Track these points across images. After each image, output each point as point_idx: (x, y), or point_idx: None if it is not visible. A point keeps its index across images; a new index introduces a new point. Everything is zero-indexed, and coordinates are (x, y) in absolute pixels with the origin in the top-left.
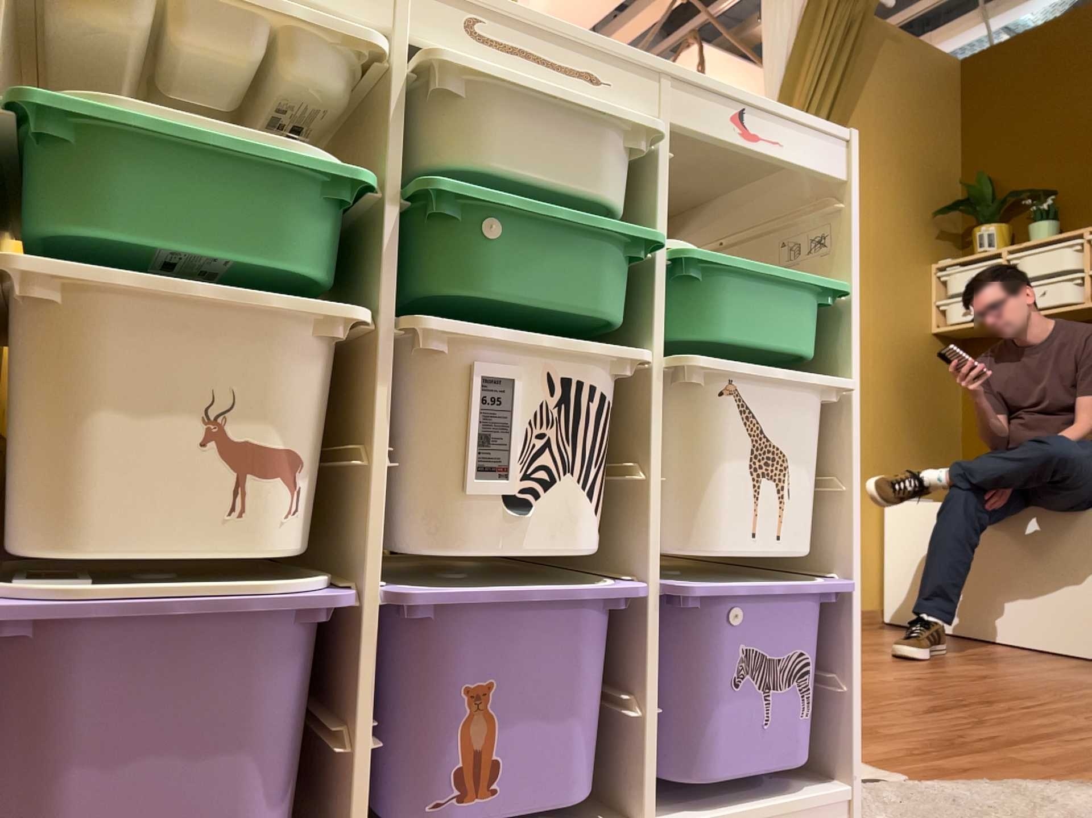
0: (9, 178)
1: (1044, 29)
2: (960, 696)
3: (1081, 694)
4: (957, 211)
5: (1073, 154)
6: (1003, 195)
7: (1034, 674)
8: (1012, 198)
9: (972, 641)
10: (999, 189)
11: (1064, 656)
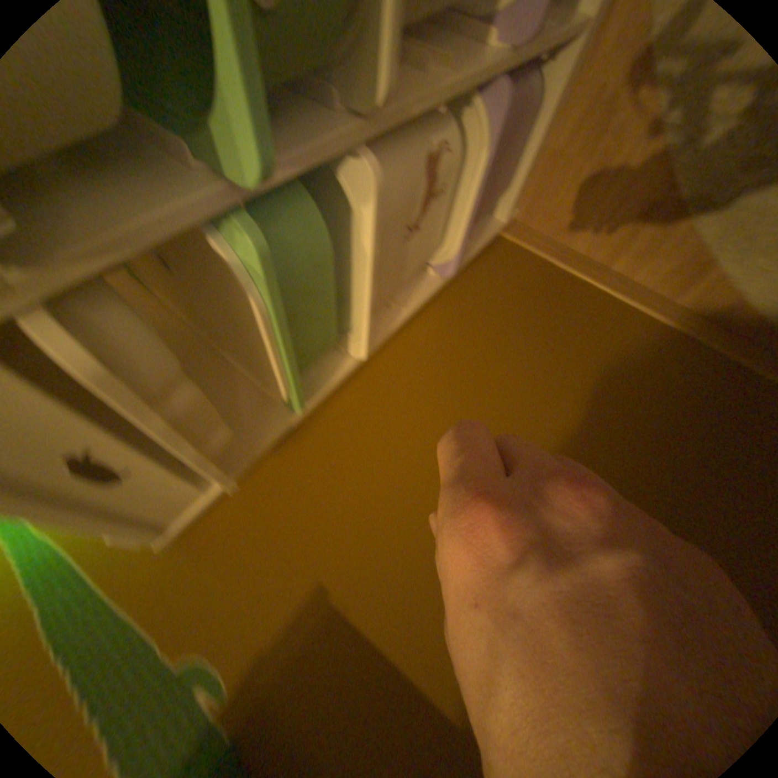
0: (326, 384)
1: None
2: None
3: None
4: None
5: None
6: None
7: None
8: None
9: None
10: None
11: None
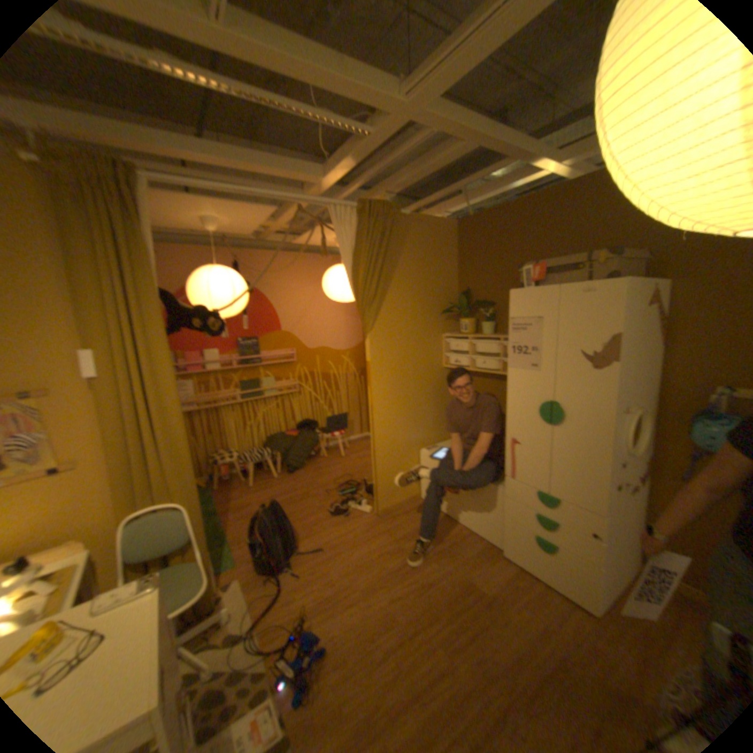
0: None
1: (498, 209)
2: (404, 635)
3: (461, 615)
4: (456, 308)
5: (508, 285)
6: (477, 302)
7: (453, 583)
8: (480, 306)
9: (449, 524)
10: (477, 294)
11: (479, 544)
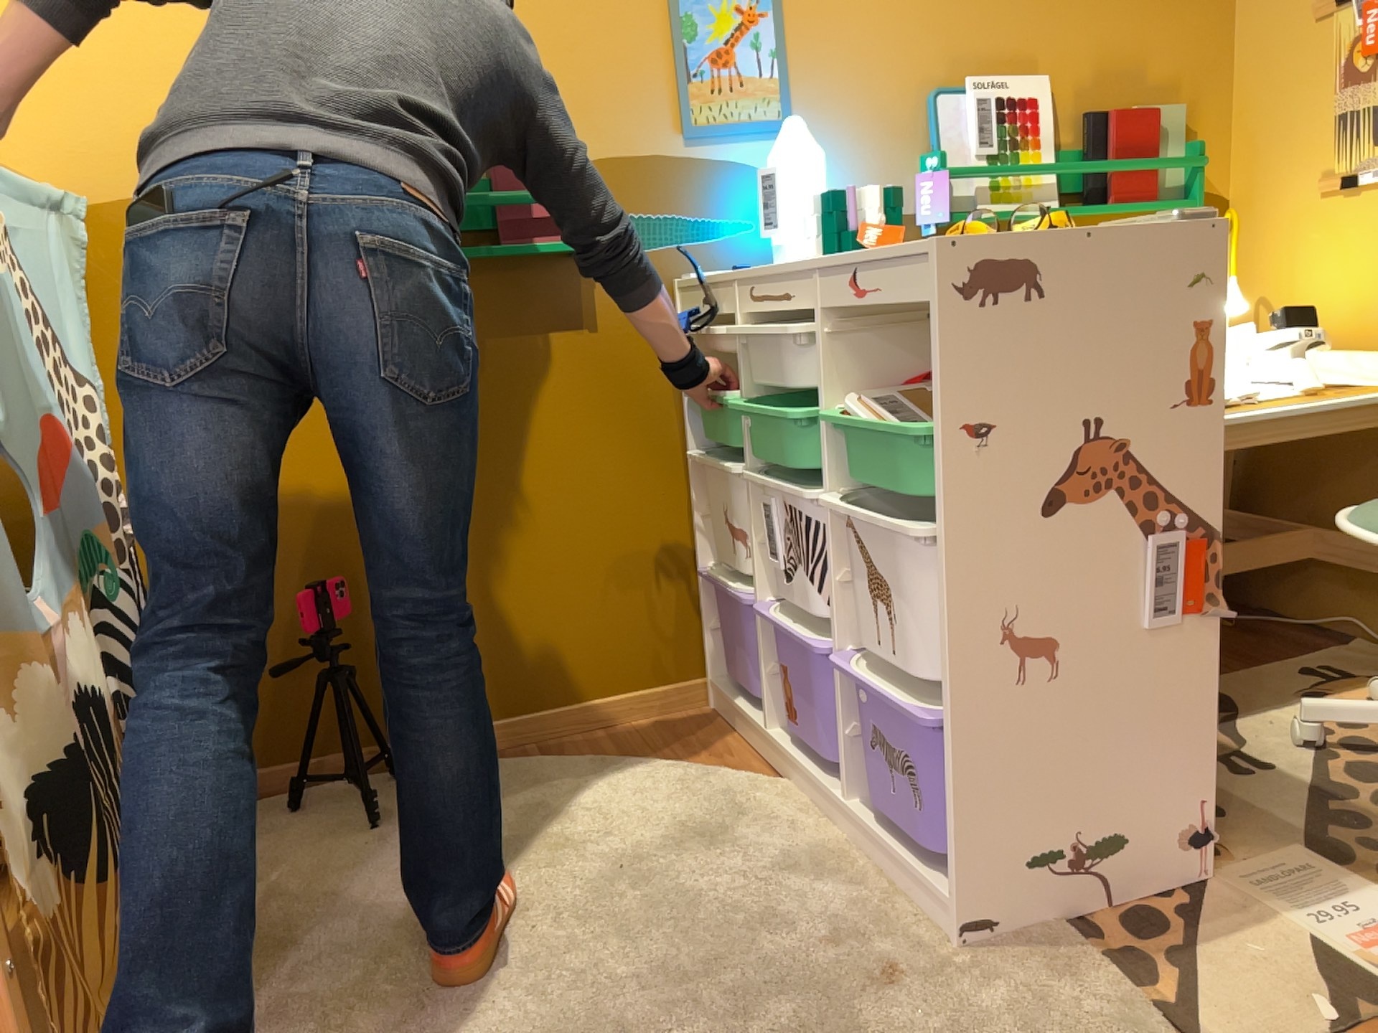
0: (694, 414)
1: None
2: None
3: None
4: None
5: None
6: None
7: None
8: None
9: None
10: None
11: None
